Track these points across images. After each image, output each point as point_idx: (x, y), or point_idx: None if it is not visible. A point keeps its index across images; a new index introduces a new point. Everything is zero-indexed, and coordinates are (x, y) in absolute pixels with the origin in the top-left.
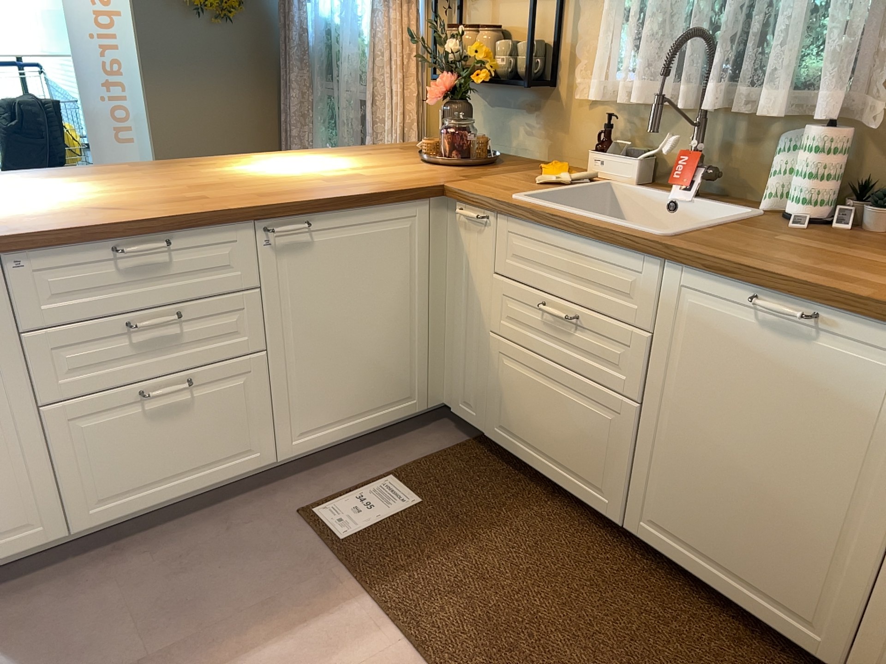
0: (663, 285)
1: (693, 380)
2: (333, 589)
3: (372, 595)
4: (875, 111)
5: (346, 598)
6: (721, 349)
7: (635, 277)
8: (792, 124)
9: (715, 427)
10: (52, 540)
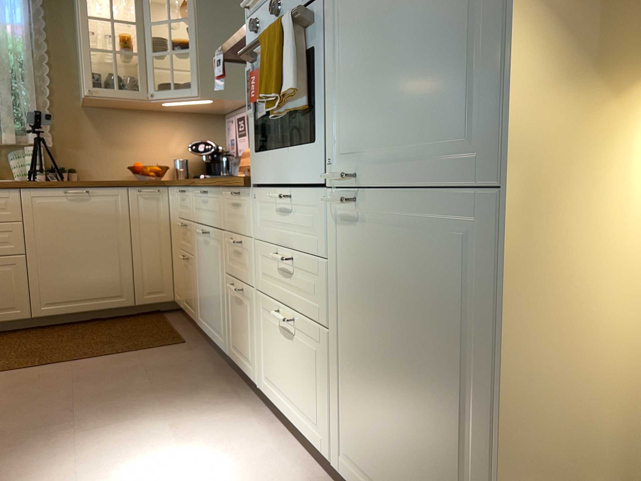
0: (21, 200)
1: (49, 232)
2: None
3: None
4: (50, 140)
5: None
6: (57, 215)
7: (6, 200)
8: (12, 148)
9: (64, 246)
10: None
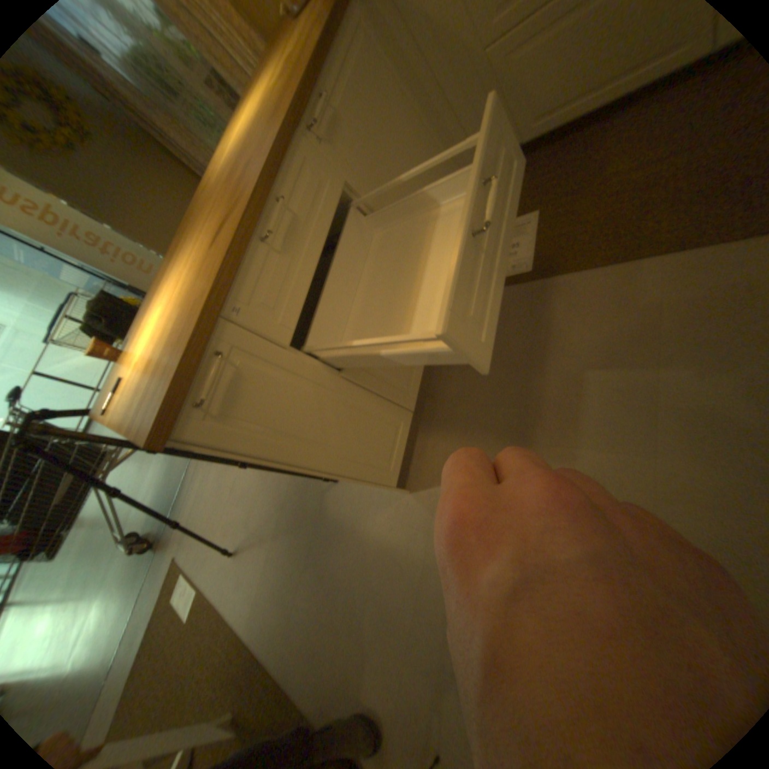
0: None
1: None
2: (572, 287)
3: (602, 264)
4: None
5: (588, 282)
6: None
7: None
8: None
9: None
10: (411, 423)
